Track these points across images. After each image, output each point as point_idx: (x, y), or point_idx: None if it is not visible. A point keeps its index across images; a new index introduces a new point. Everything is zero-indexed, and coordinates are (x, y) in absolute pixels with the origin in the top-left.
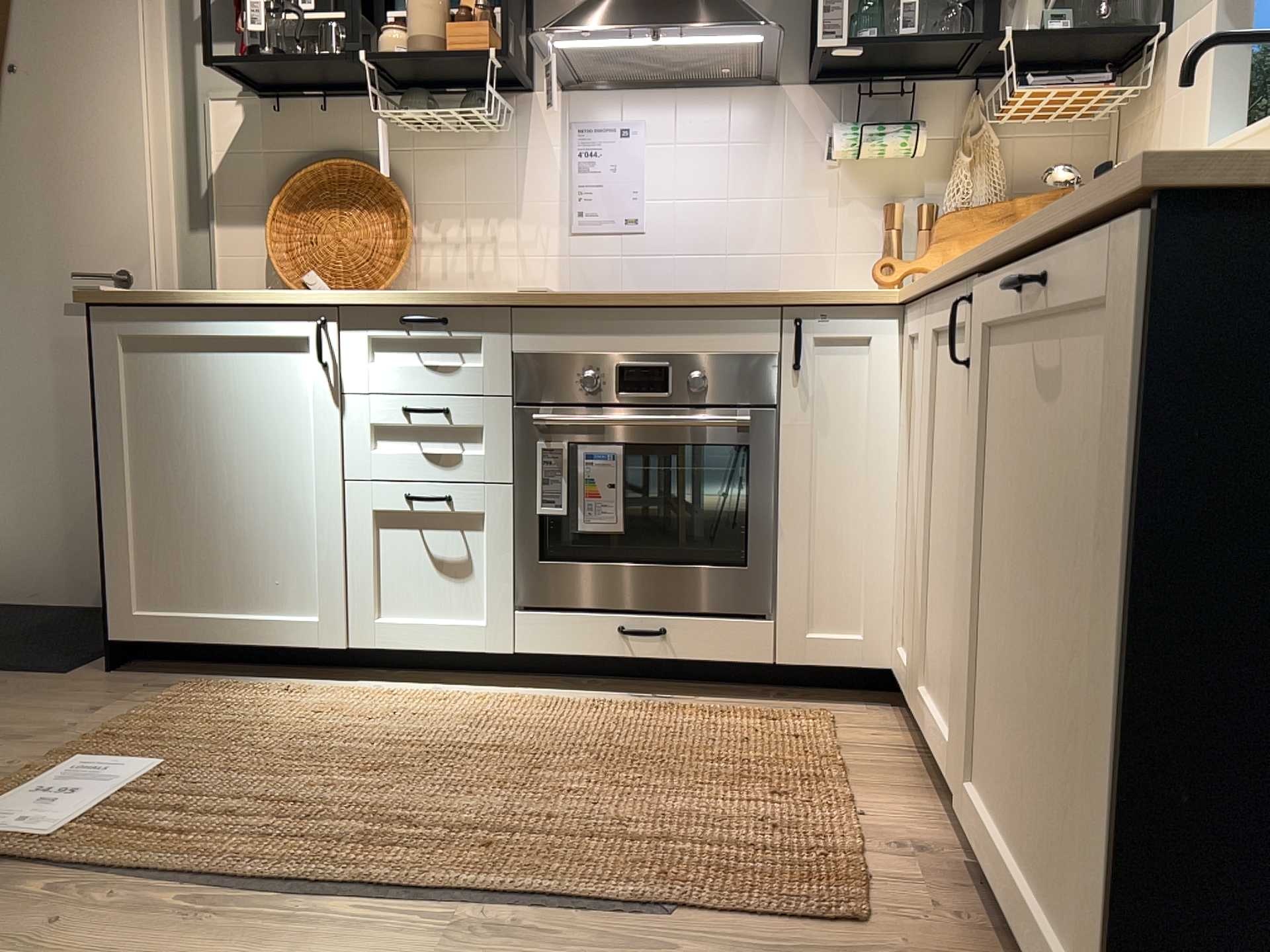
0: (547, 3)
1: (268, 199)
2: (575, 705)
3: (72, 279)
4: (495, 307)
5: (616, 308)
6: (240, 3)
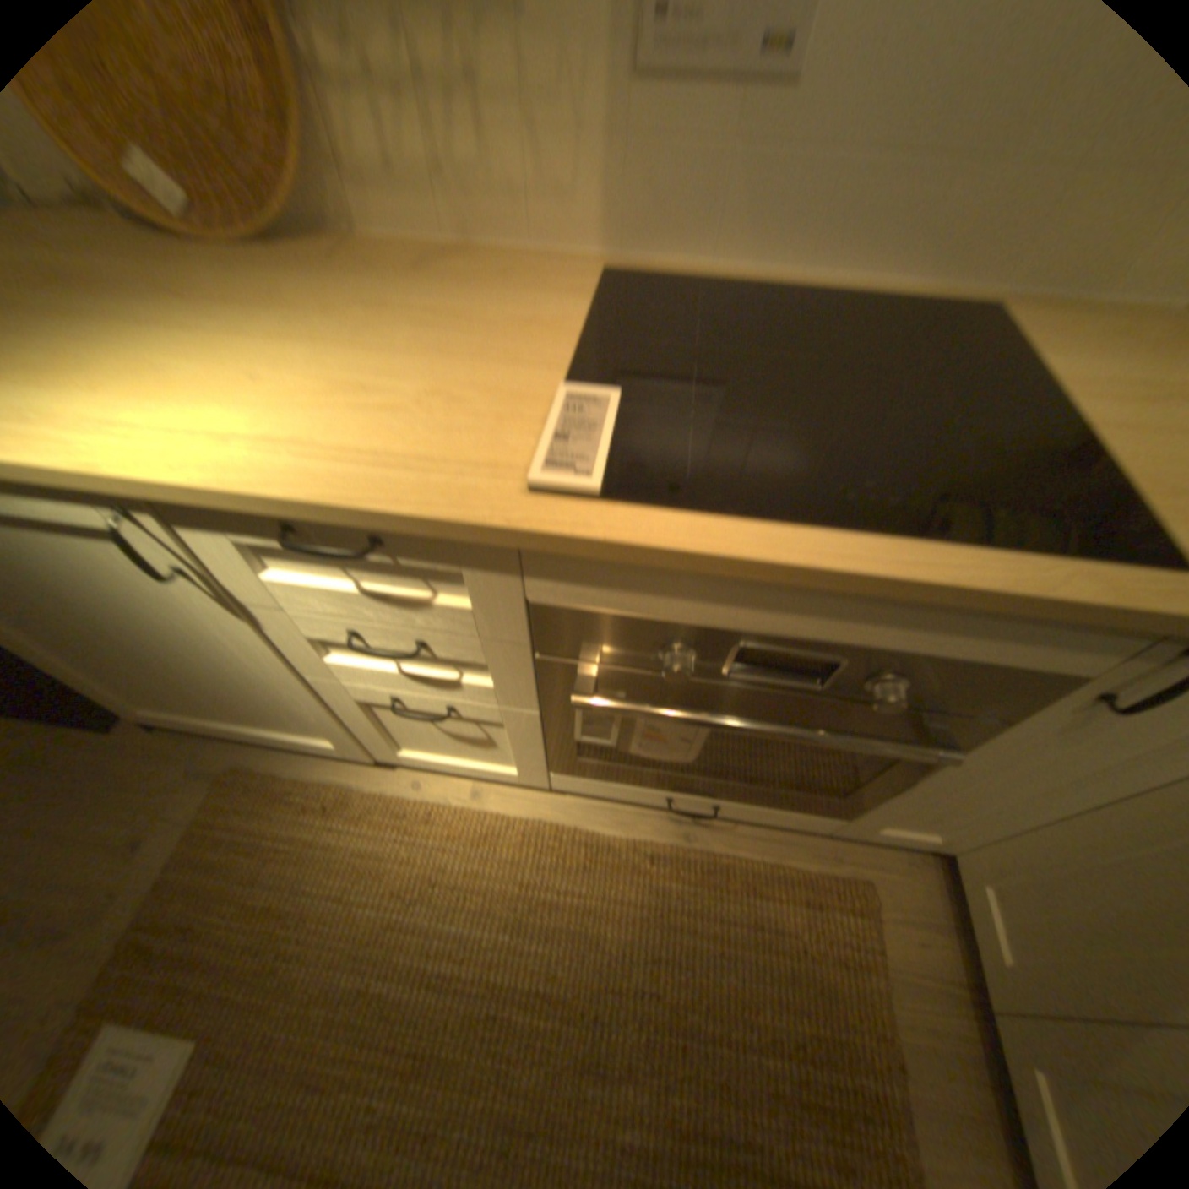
0: None
1: None
2: (613, 843)
3: None
4: (481, 530)
5: (770, 570)
6: None
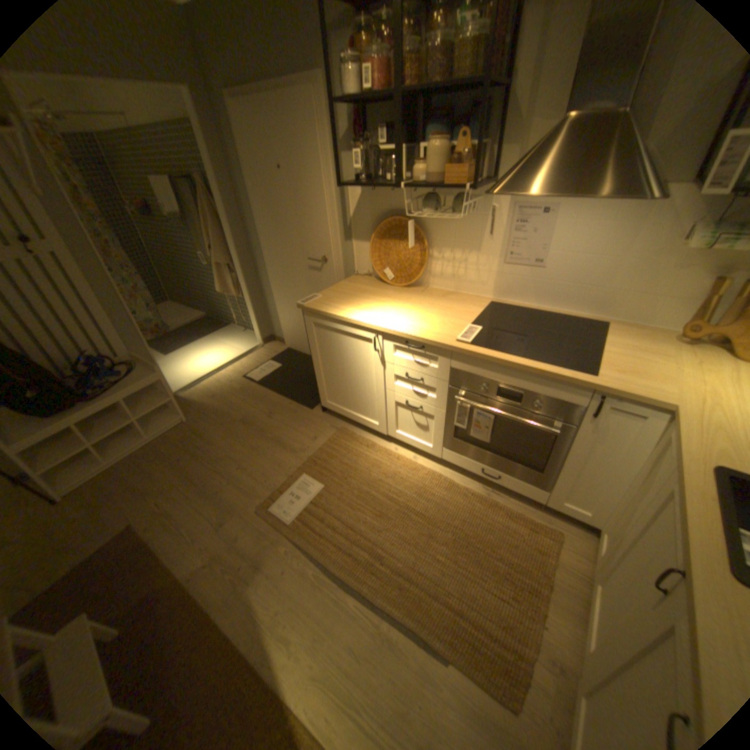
0: (515, 121)
1: (372, 230)
2: (459, 487)
3: (308, 260)
4: (444, 348)
5: (500, 364)
6: (358, 128)
